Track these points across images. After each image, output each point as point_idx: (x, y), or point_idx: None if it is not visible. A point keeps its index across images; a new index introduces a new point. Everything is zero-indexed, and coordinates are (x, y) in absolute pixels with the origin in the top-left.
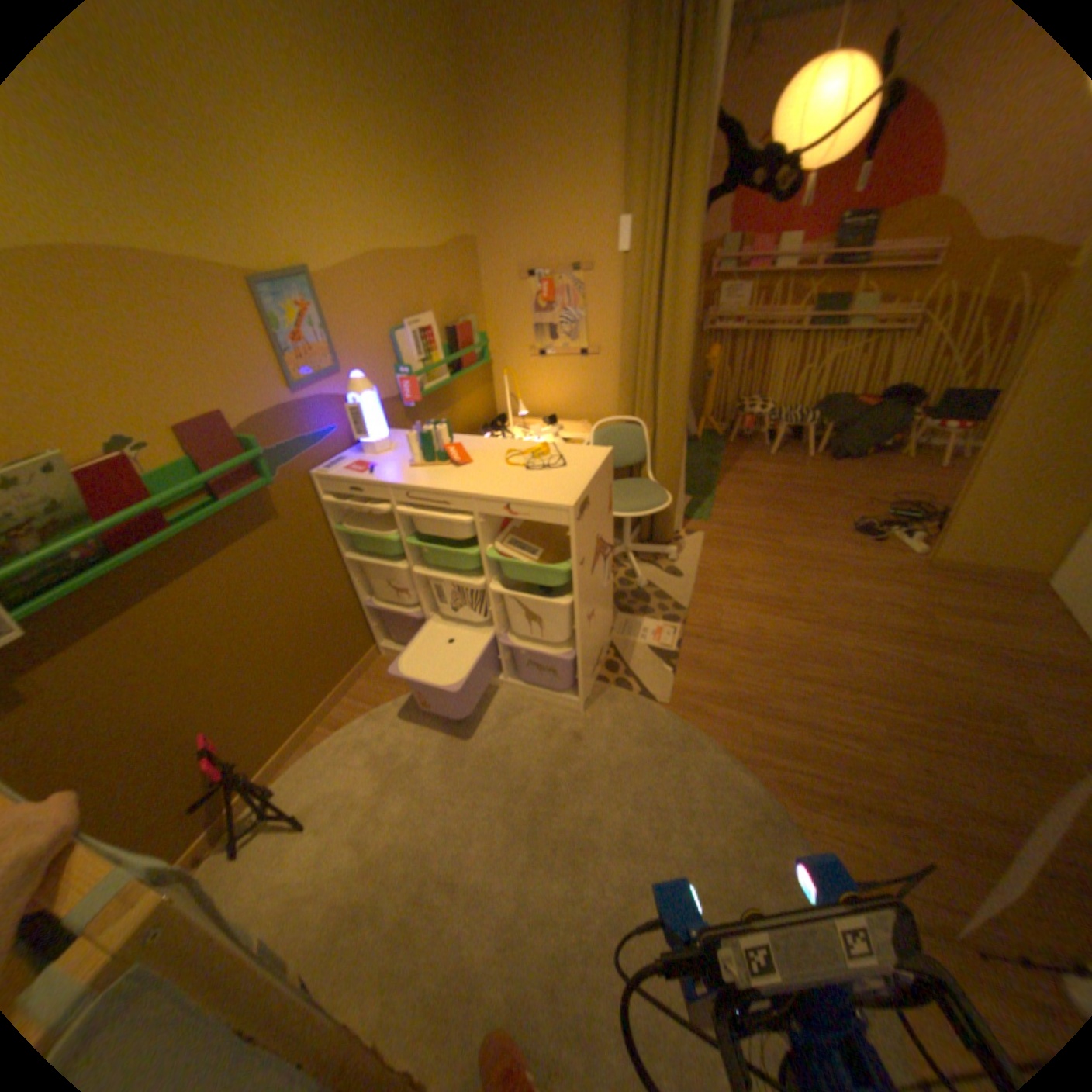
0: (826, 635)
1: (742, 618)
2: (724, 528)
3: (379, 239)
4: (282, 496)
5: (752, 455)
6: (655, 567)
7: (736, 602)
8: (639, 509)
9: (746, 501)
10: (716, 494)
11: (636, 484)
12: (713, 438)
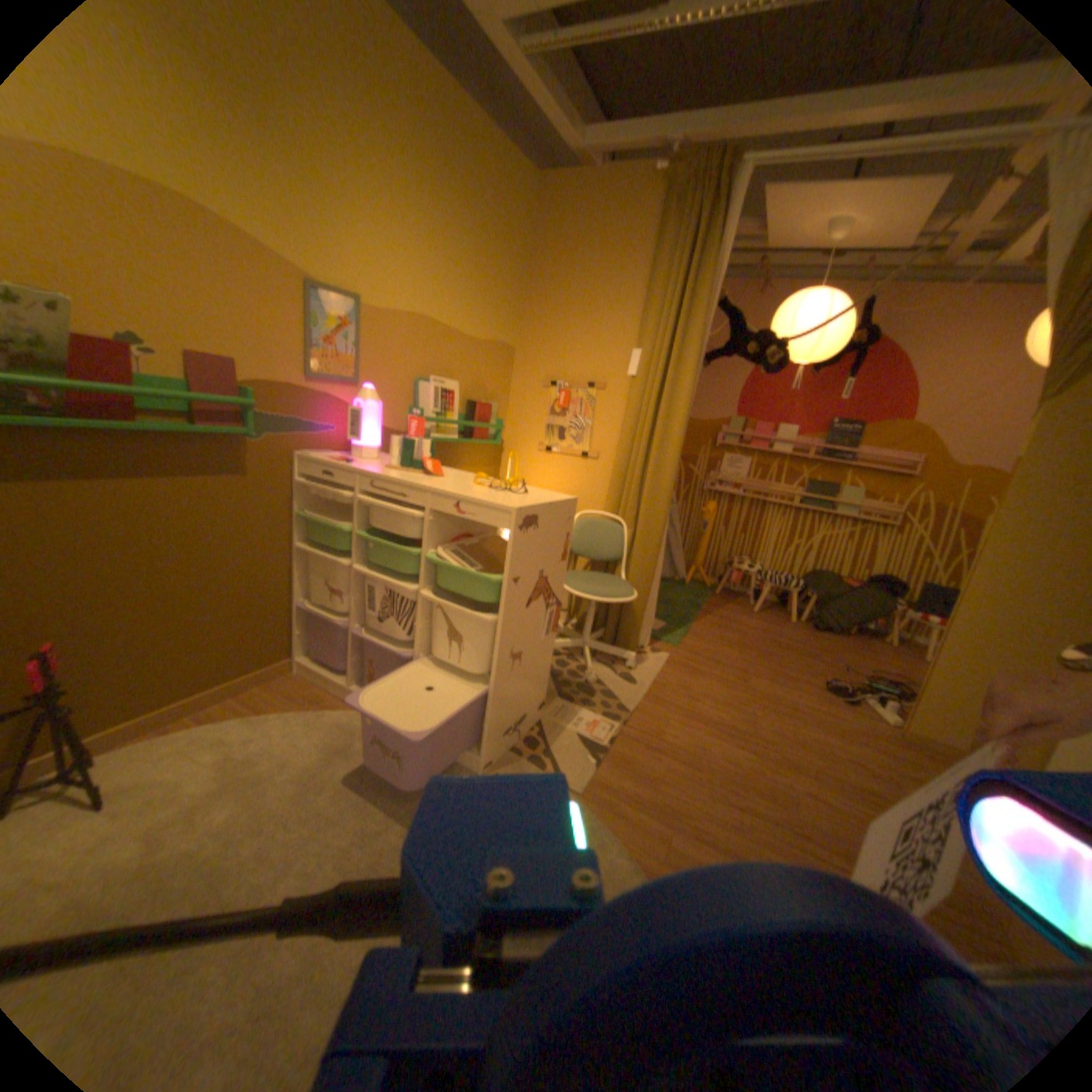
0: (778, 775)
1: (689, 737)
2: (692, 658)
3: (432, 311)
4: (260, 461)
5: (736, 609)
6: (610, 671)
7: (686, 722)
8: (603, 597)
9: (721, 641)
10: (691, 629)
11: (607, 578)
12: (701, 587)
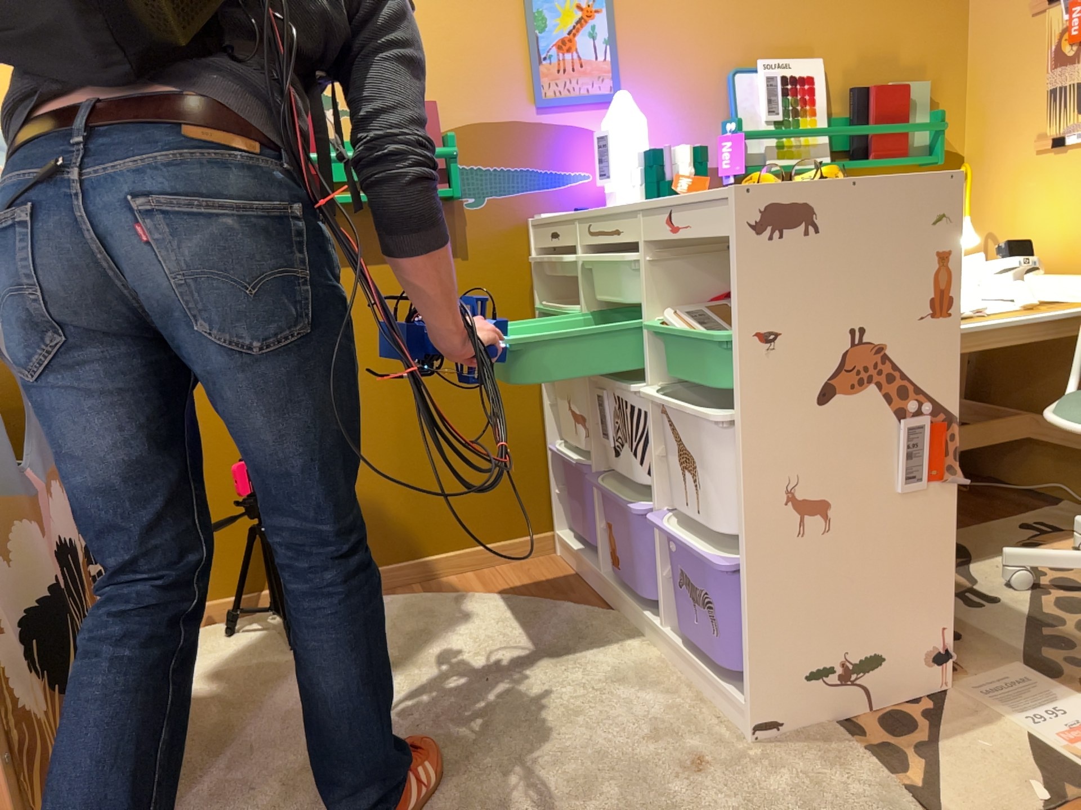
0: None
1: None
2: None
3: None
4: (480, 234)
5: None
6: None
7: None
8: None
9: None
10: None
11: None
12: None
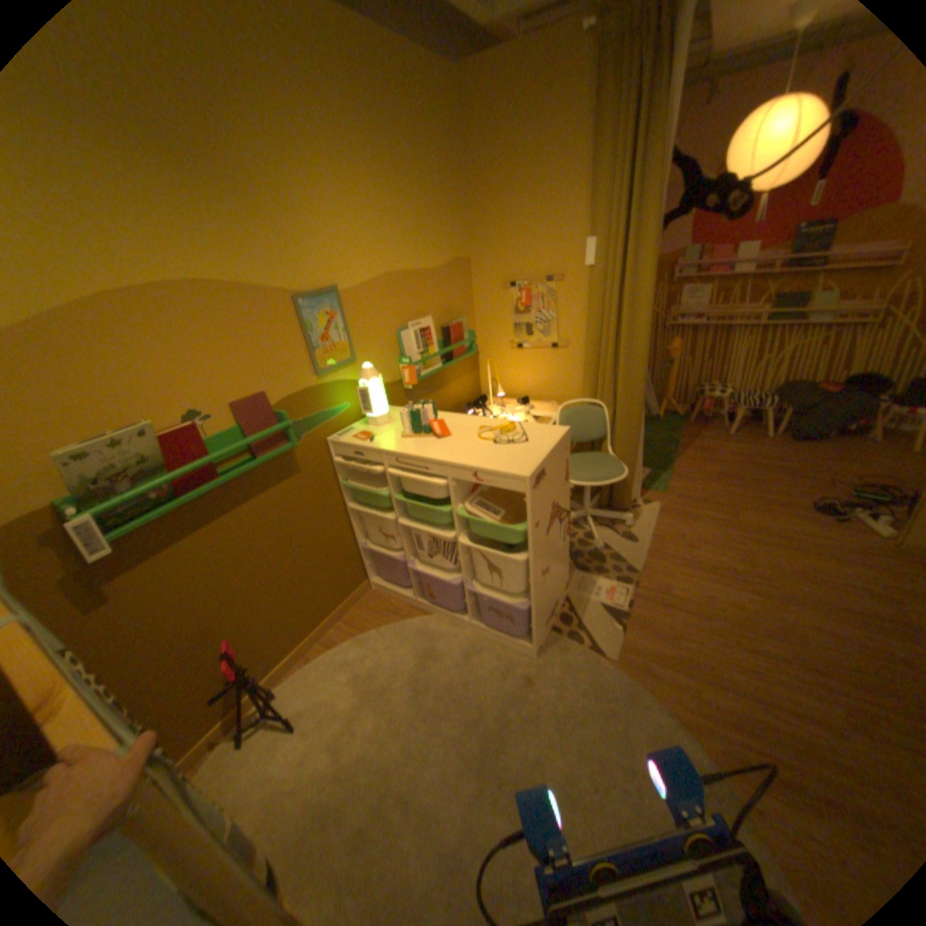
0: (782, 610)
1: (695, 586)
2: (682, 500)
3: (394, 263)
4: (304, 457)
5: (712, 434)
6: (613, 532)
7: (689, 570)
8: (599, 480)
9: (705, 476)
10: (675, 468)
11: (597, 458)
12: (675, 417)
